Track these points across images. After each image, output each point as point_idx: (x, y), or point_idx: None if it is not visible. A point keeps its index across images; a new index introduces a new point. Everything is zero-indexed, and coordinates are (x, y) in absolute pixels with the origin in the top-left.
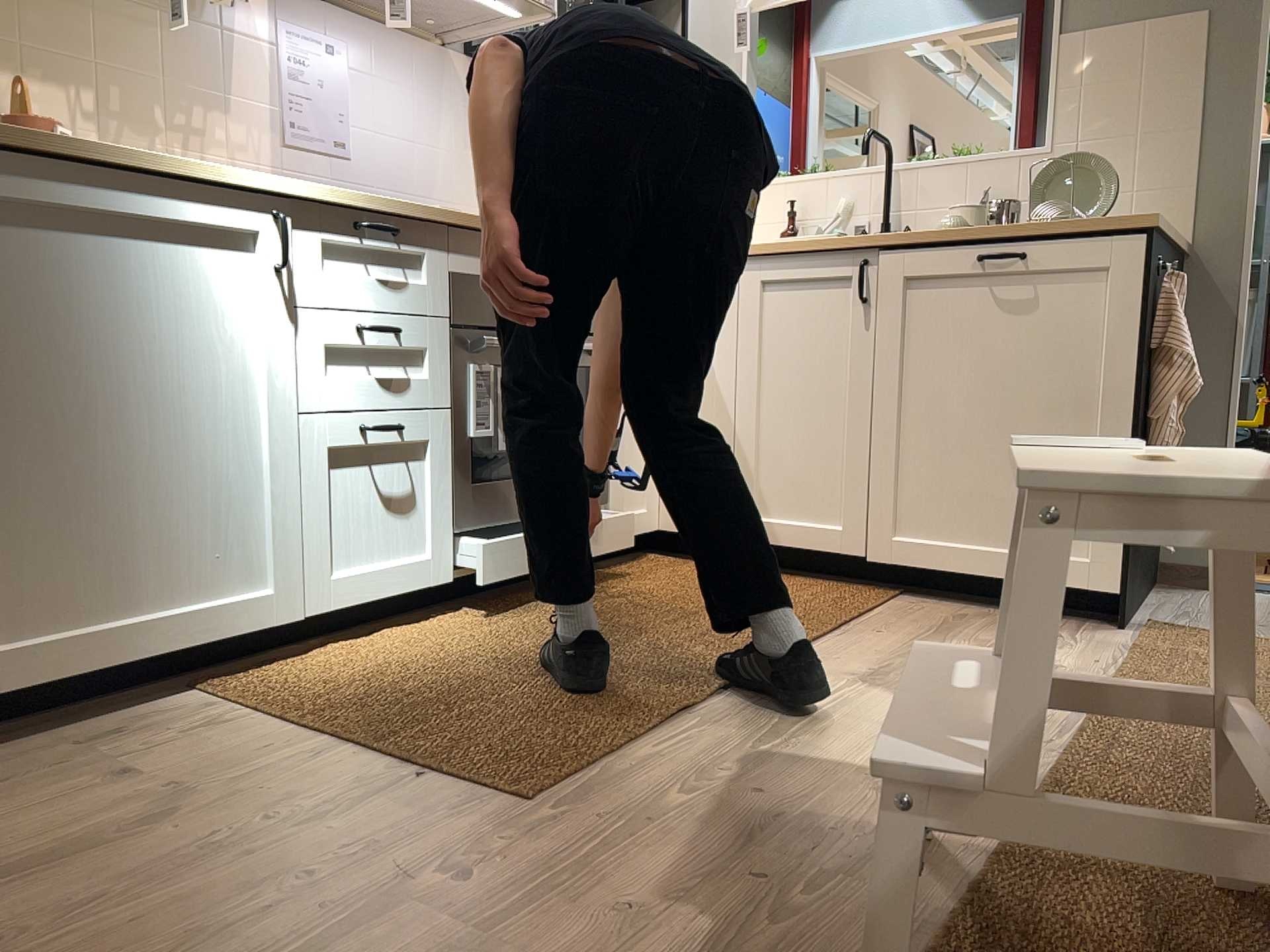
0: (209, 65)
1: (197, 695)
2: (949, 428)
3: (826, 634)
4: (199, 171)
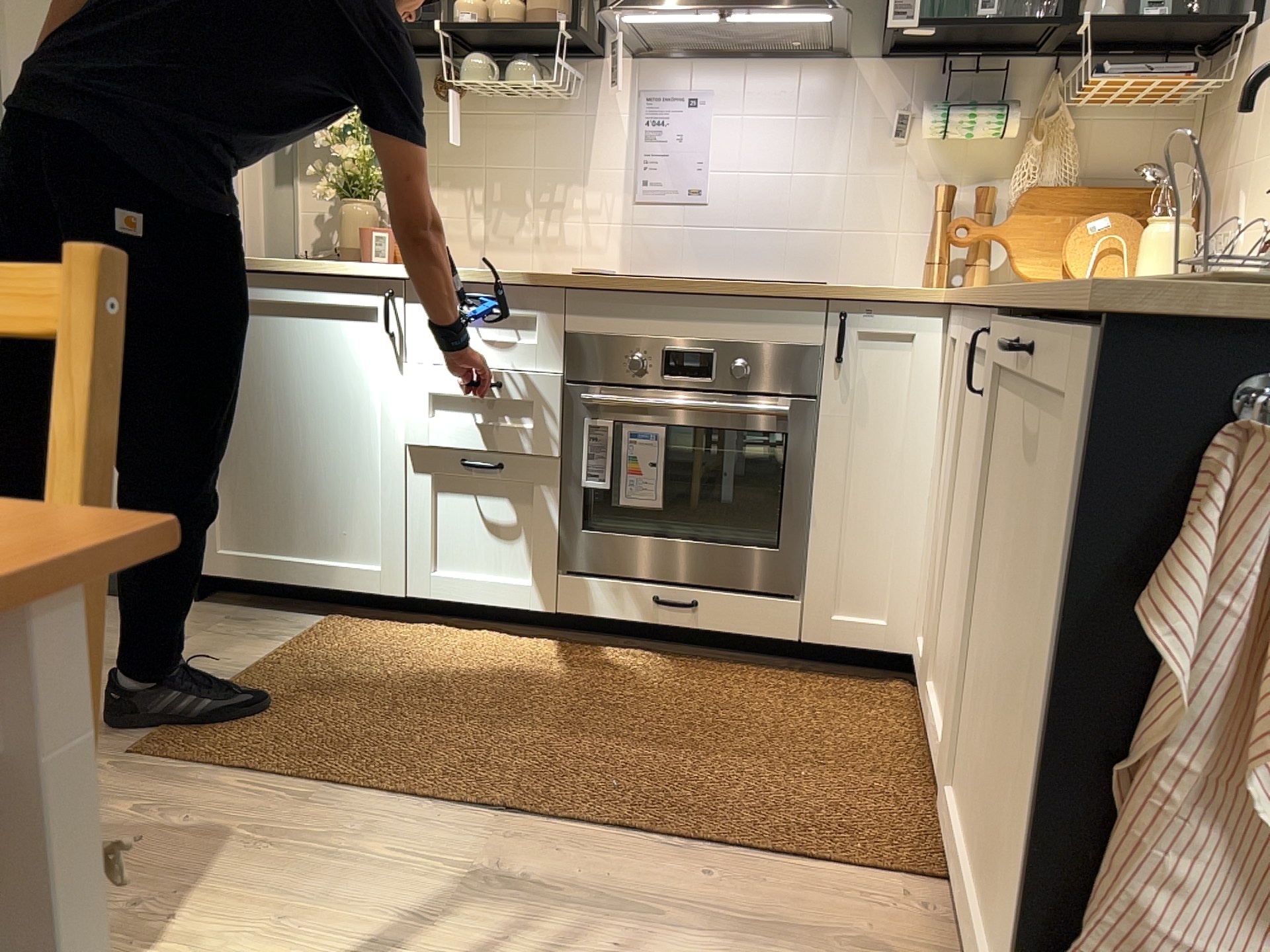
0: (567, 145)
1: (317, 621)
2: (994, 655)
3: (637, 837)
4: (353, 264)
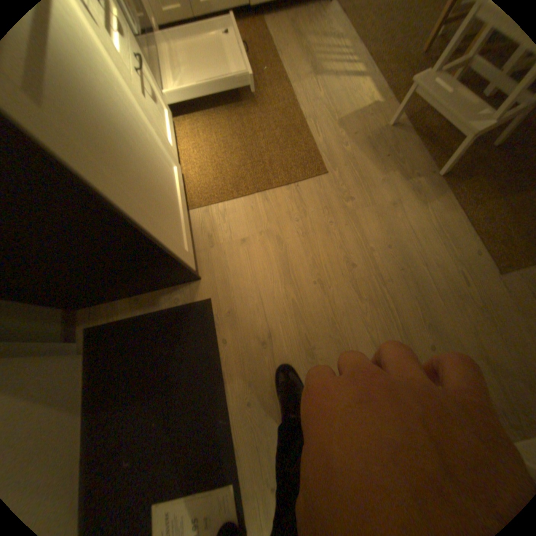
0: None
1: (195, 212)
2: None
3: (281, 58)
4: None
